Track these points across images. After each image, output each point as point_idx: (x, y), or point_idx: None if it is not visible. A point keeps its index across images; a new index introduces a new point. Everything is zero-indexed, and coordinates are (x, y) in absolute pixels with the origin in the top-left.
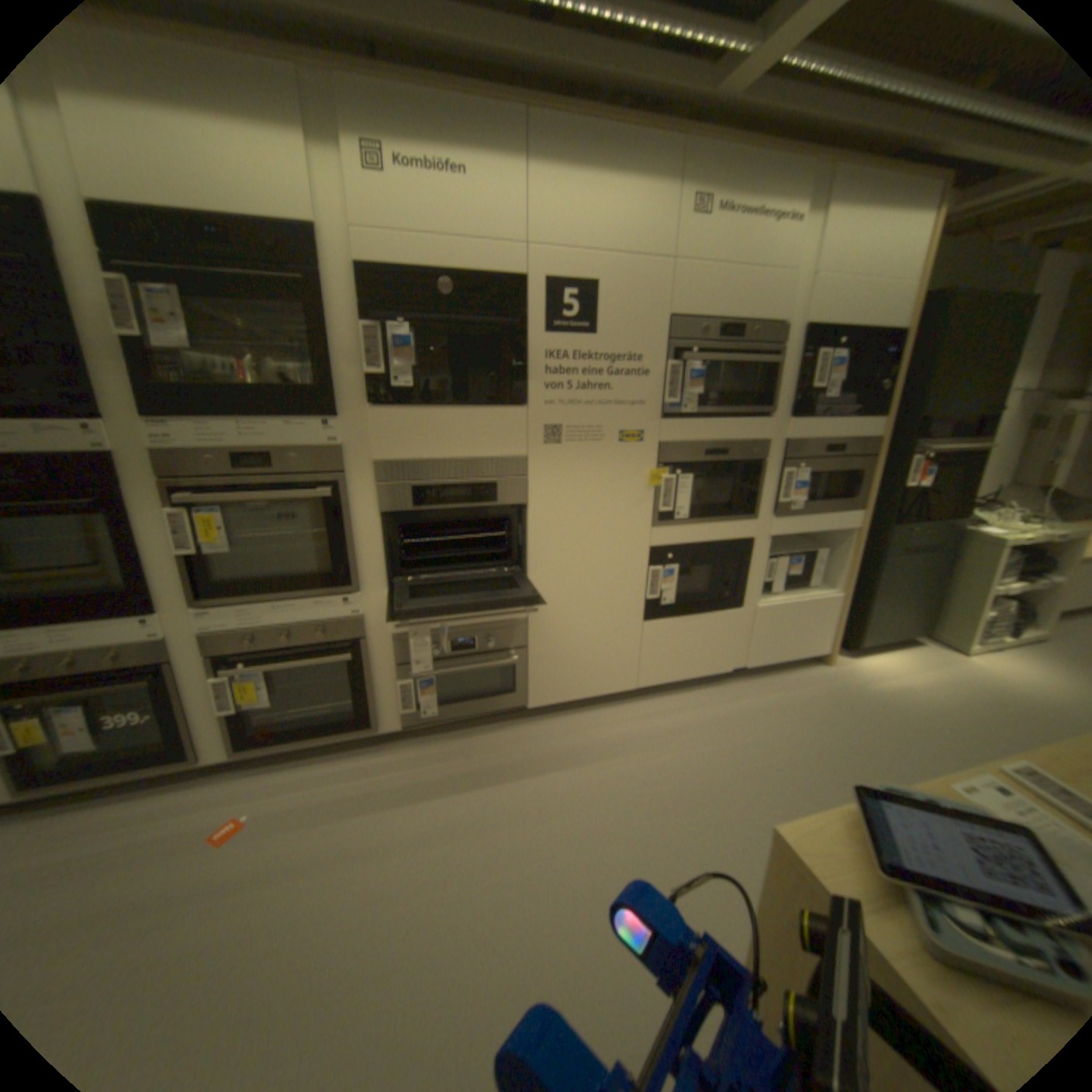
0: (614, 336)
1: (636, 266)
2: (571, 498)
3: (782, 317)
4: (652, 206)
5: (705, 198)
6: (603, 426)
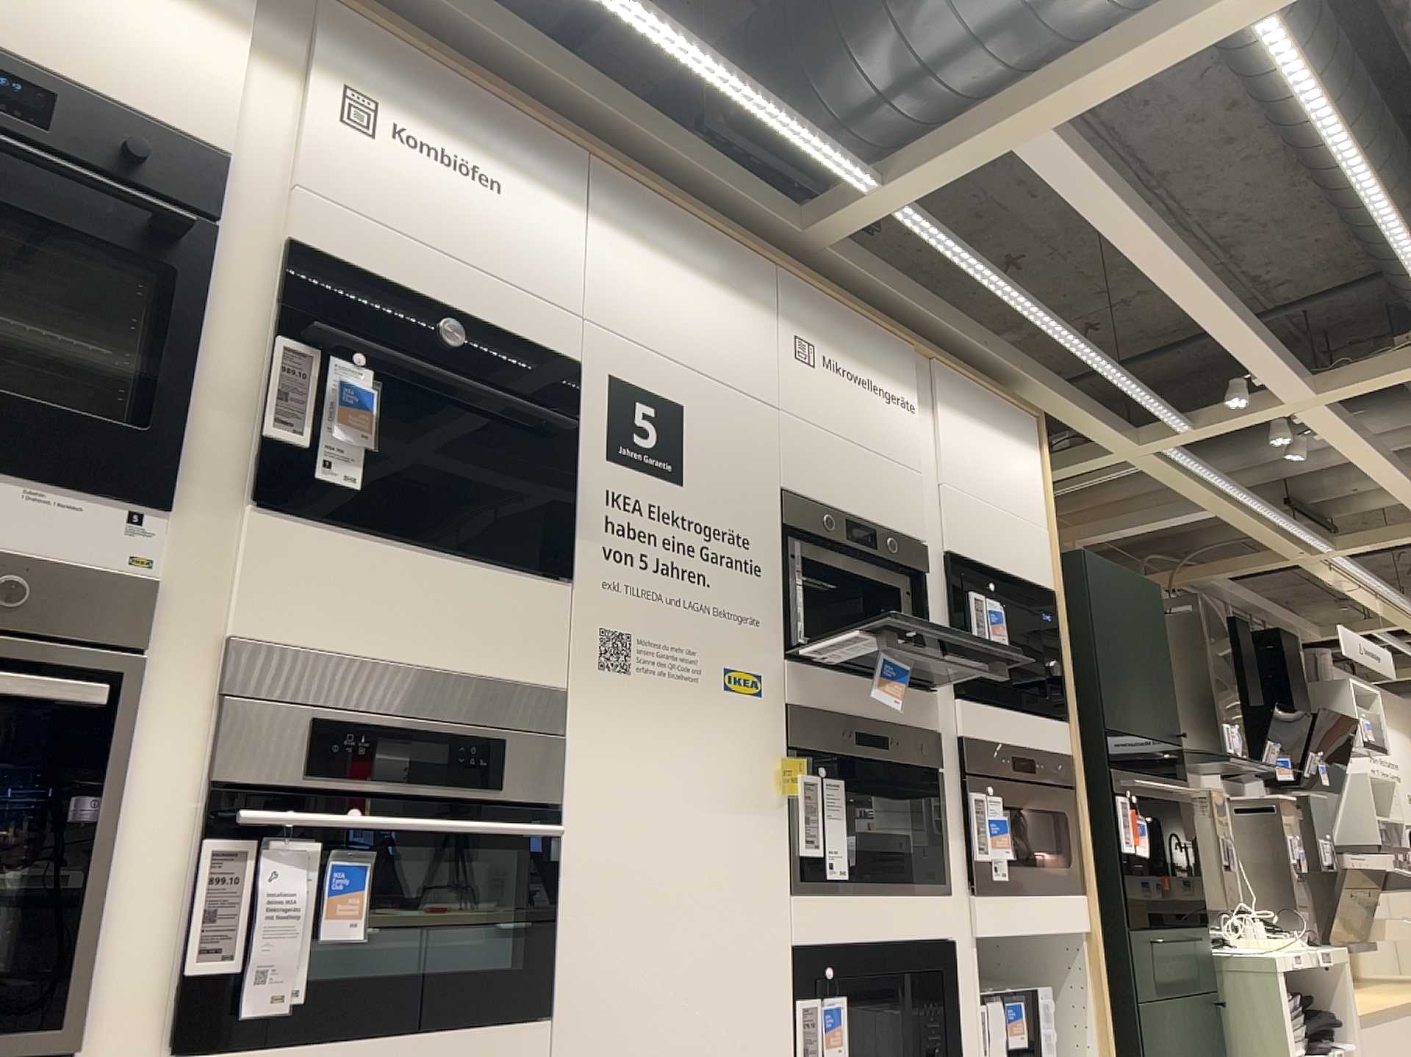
0: (708, 495)
1: (730, 405)
2: (651, 787)
3: (906, 531)
4: (743, 338)
5: (800, 350)
6: (698, 646)
